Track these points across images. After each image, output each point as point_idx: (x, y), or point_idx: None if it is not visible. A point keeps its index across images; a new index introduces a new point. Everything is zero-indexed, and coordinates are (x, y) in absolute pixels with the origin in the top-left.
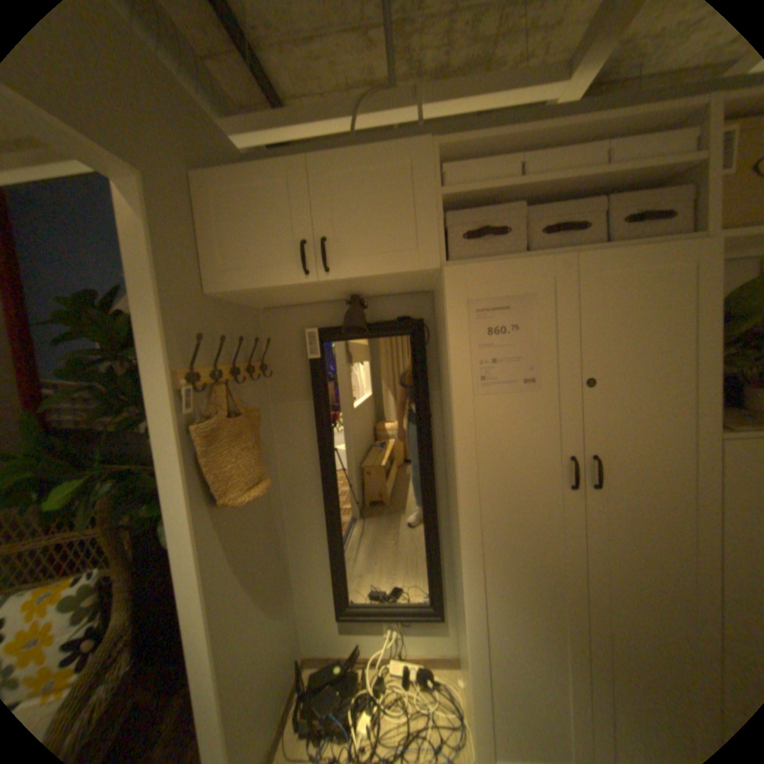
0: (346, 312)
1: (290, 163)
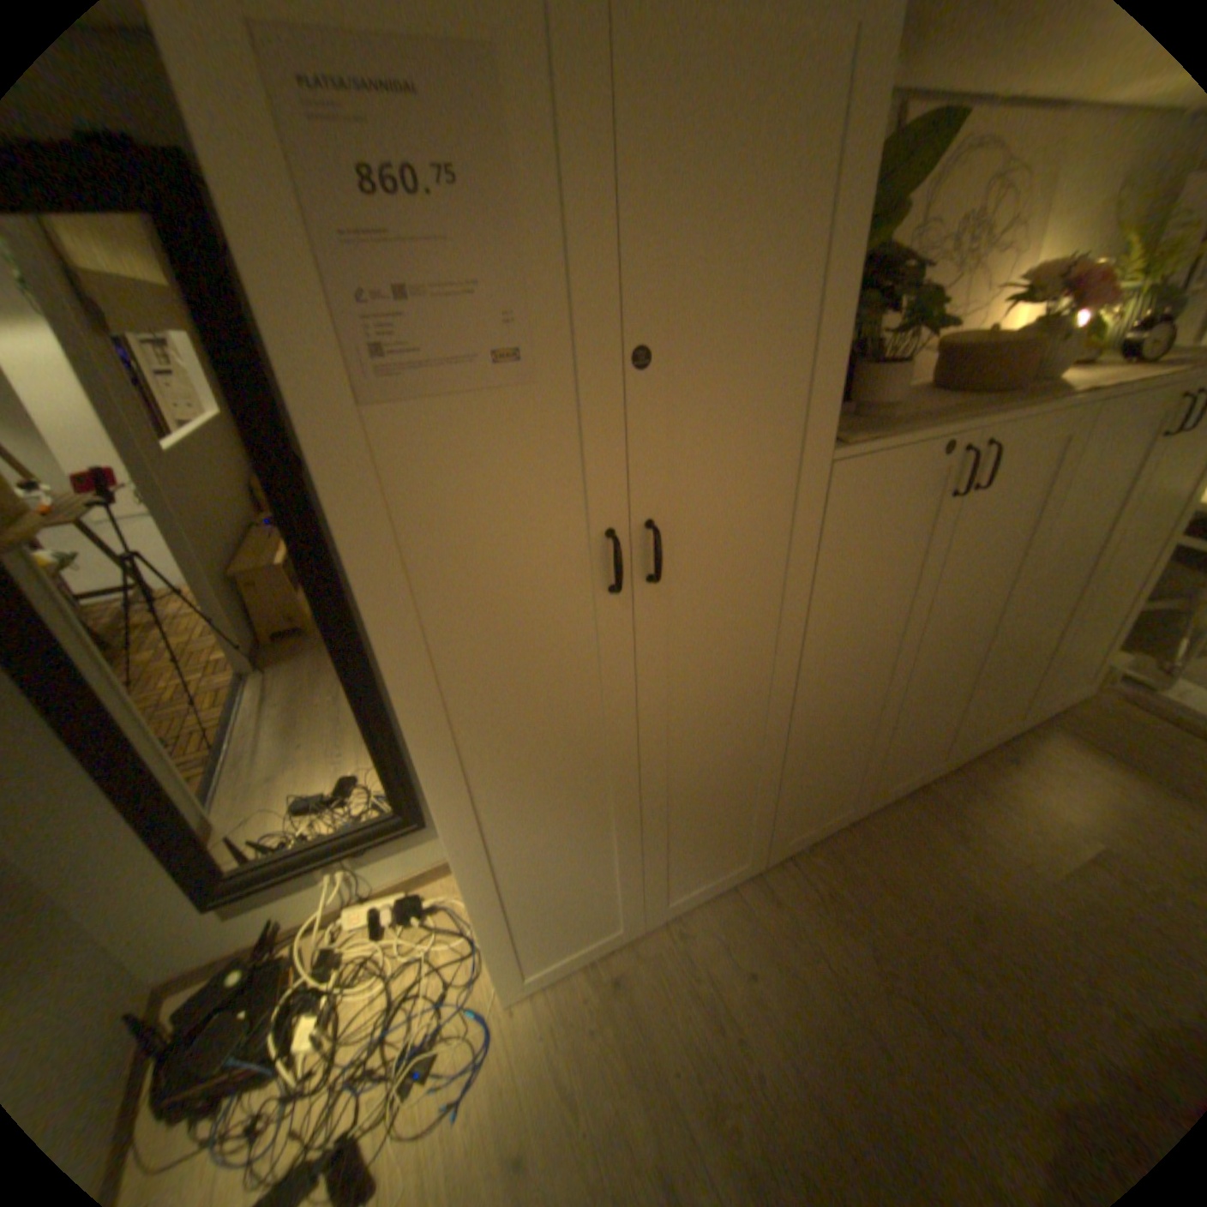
0: None
1: None
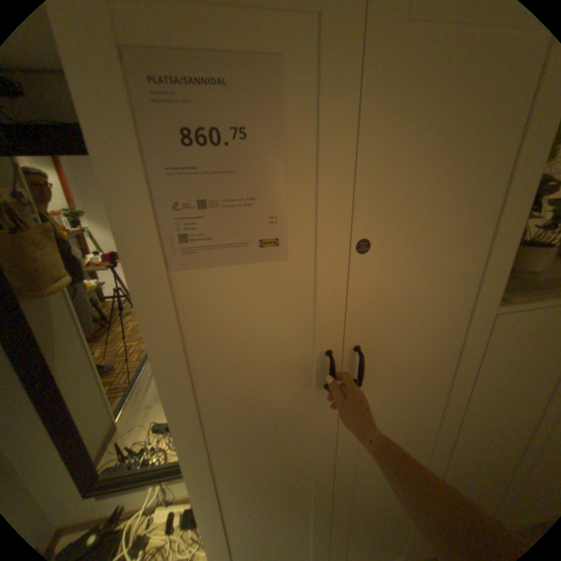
0: None
1: None
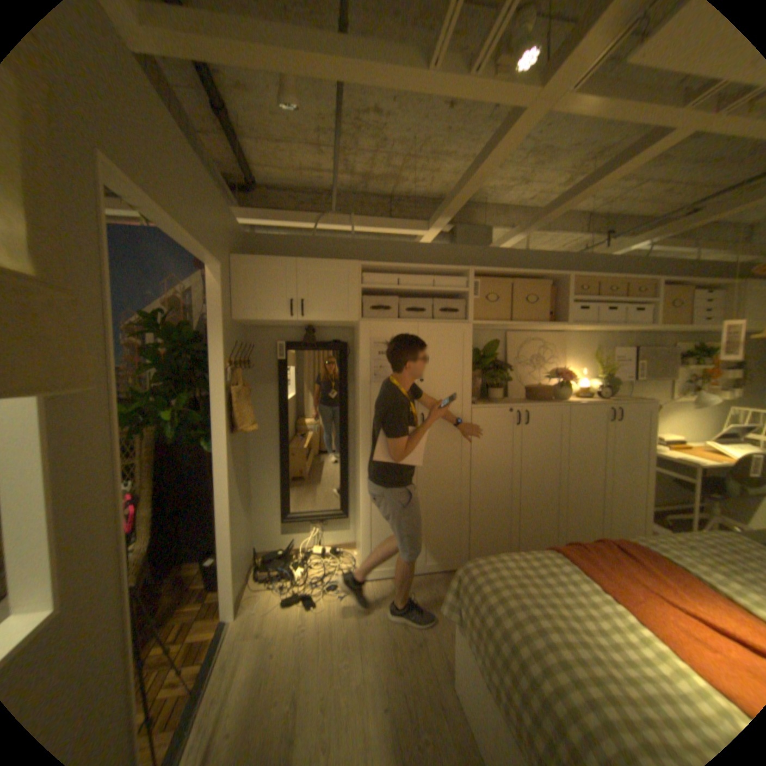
0: (303, 334)
1: (288, 260)
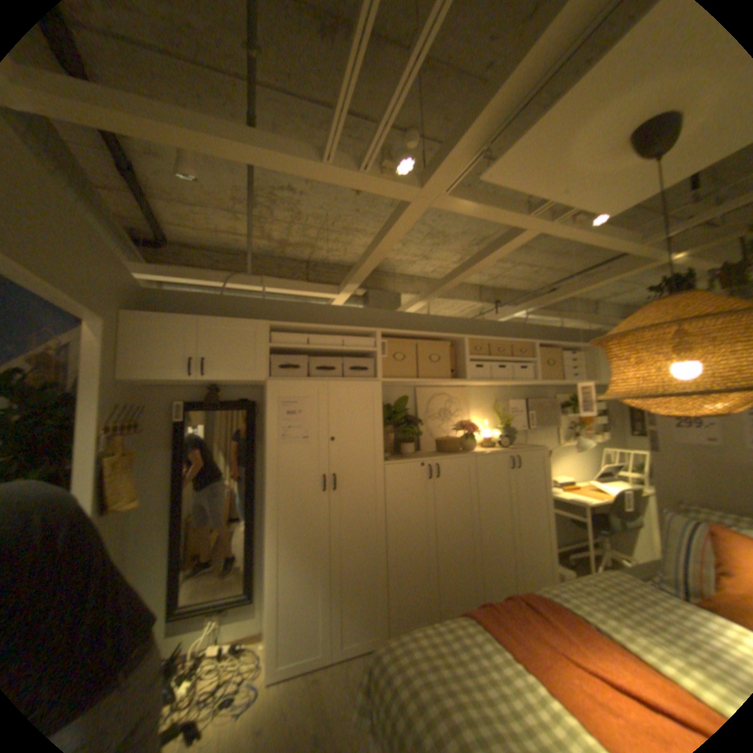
0: (205, 392)
1: (189, 318)
